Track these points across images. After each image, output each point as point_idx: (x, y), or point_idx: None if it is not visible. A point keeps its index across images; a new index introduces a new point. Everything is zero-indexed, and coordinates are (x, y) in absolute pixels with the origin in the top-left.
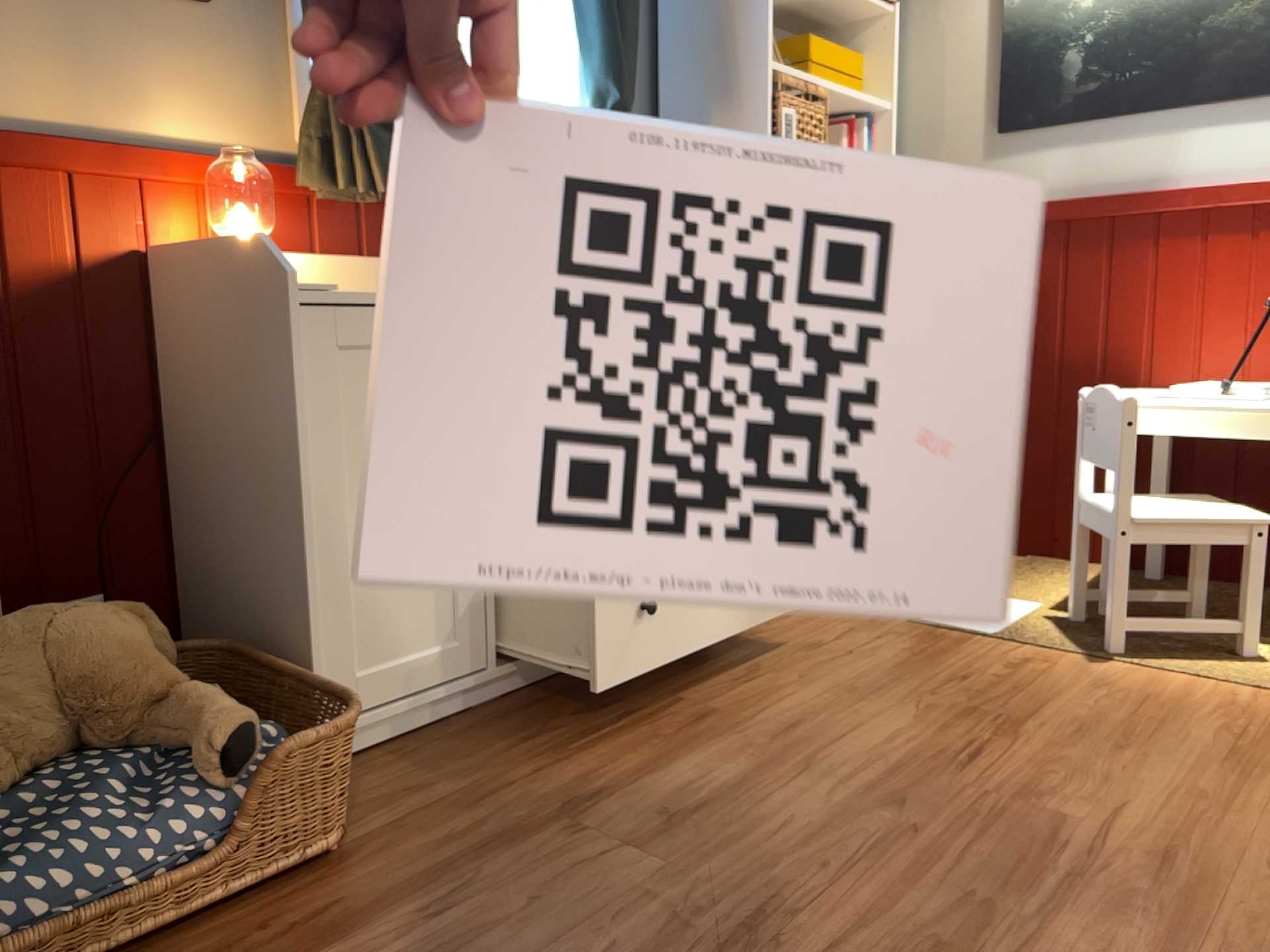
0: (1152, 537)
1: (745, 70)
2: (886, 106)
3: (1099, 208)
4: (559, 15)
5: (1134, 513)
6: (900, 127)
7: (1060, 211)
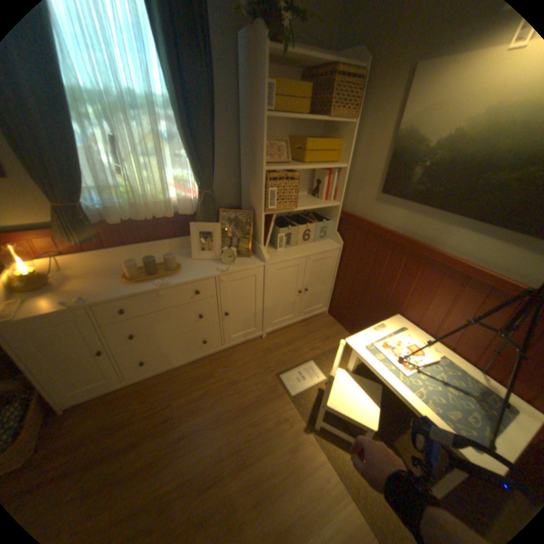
0: (333, 412)
1: (258, 168)
2: (344, 166)
3: (407, 243)
4: (179, 145)
5: (331, 400)
6: (351, 173)
7: (393, 236)
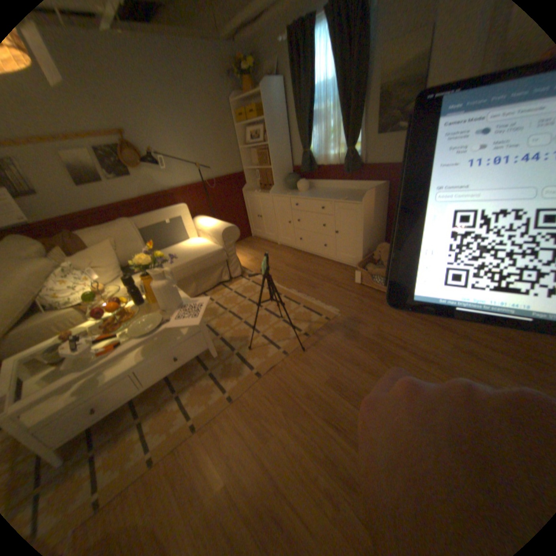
0: None
1: None
2: None
3: None
4: None
5: None
6: None
7: None
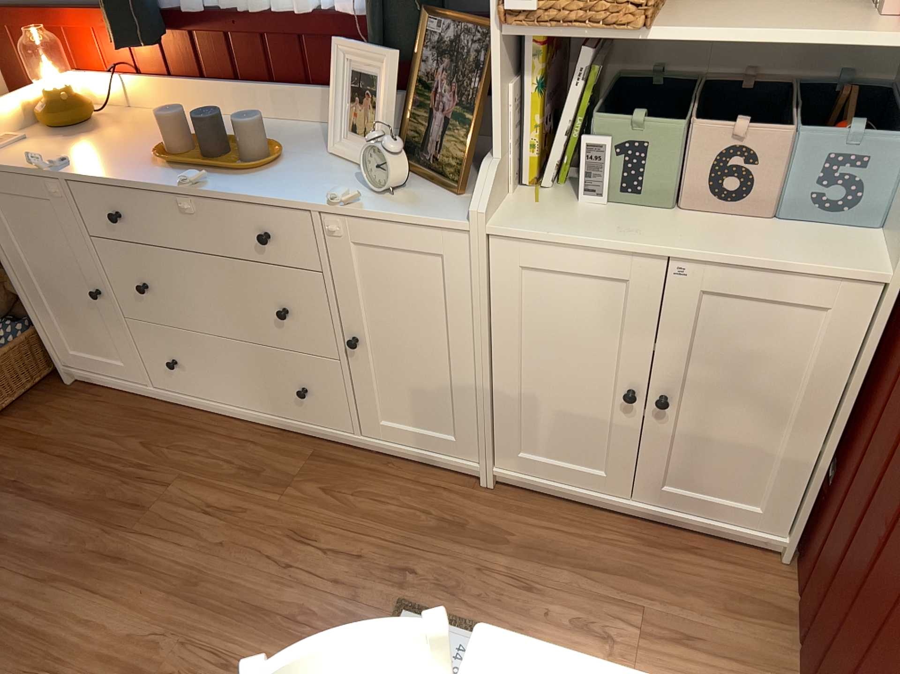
0: None
1: None
2: None
3: None
4: None
5: None
6: None
7: None
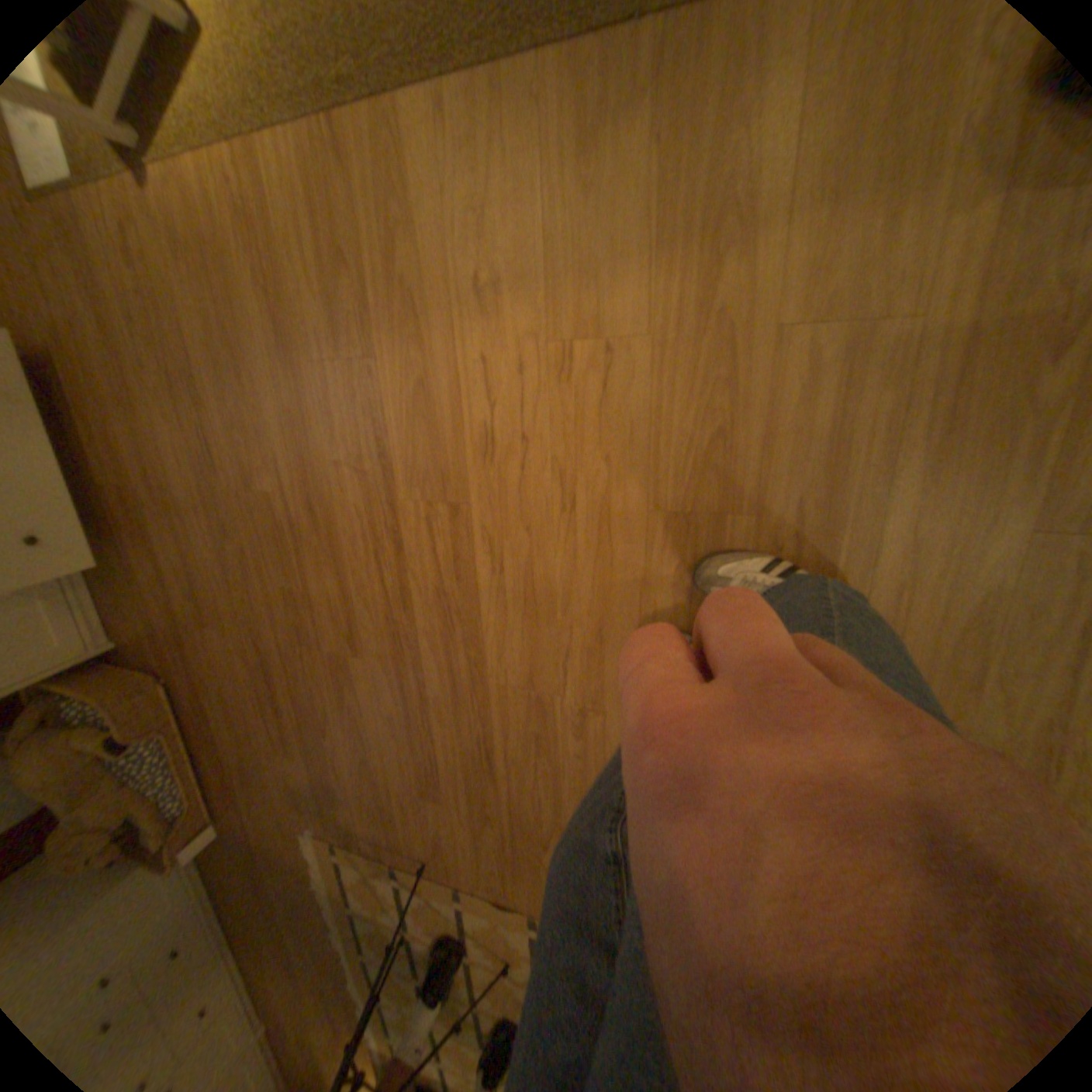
0: None
1: None
2: None
3: None
4: None
5: None
6: None
7: None
